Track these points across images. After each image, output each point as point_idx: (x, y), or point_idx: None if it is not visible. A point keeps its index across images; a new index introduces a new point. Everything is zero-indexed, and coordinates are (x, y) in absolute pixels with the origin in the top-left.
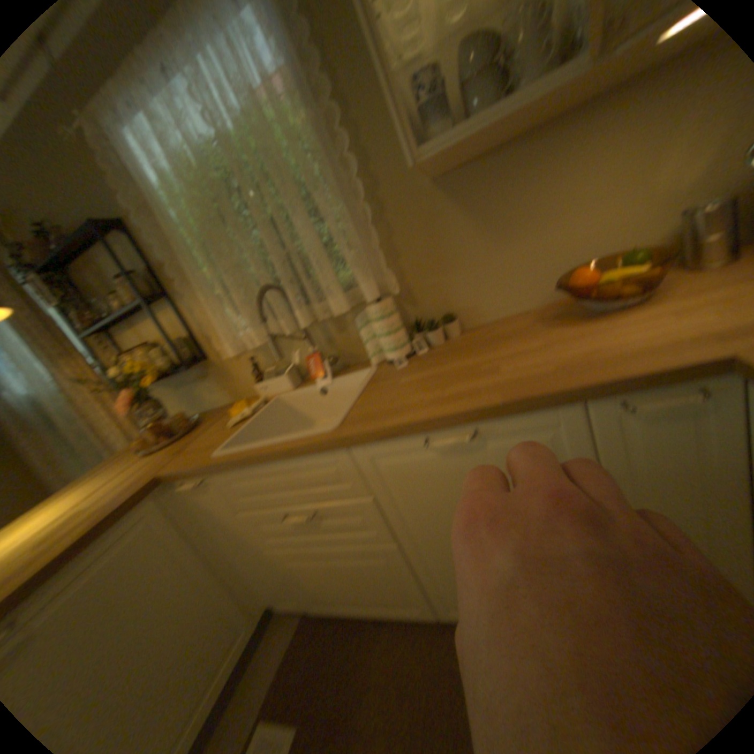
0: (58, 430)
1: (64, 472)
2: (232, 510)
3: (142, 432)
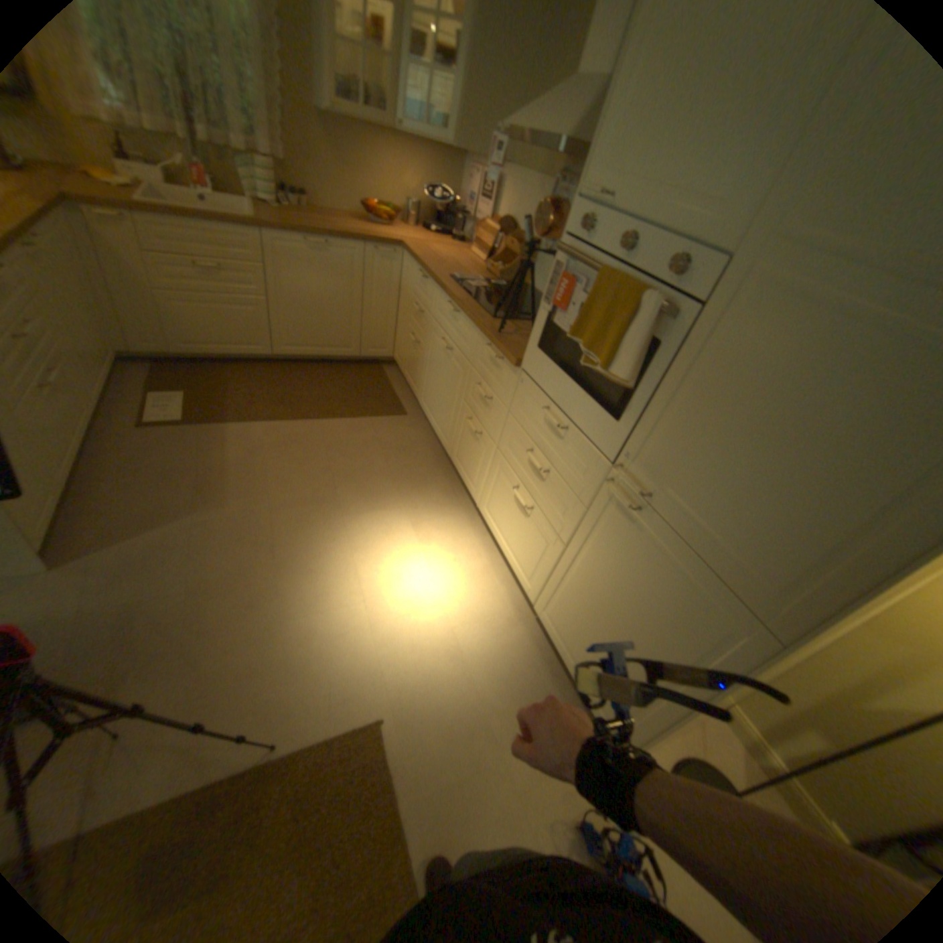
0: None
1: None
2: (143, 246)
3: None
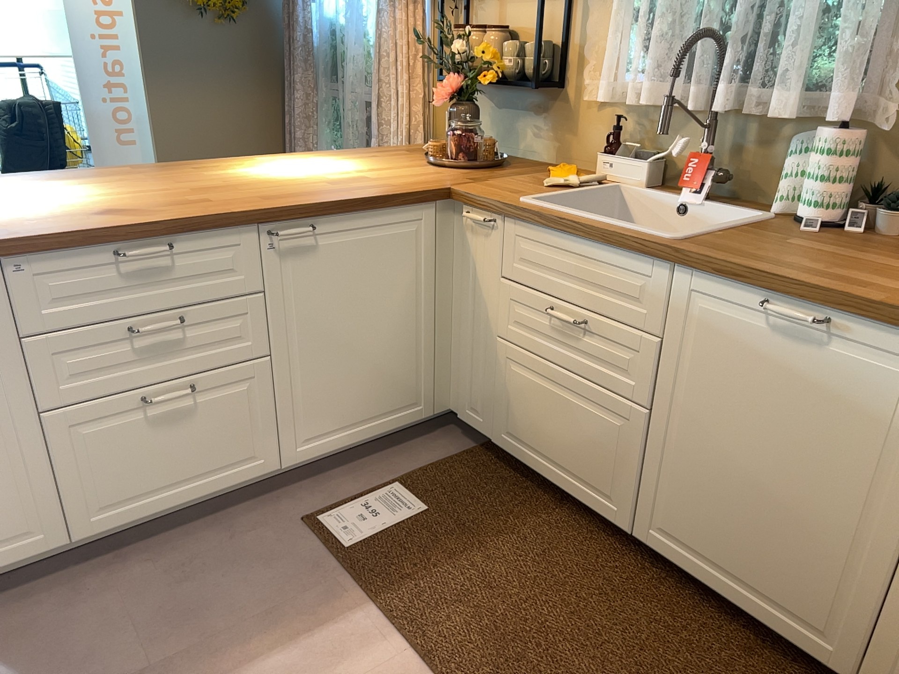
0: (345, 81)
1: (319, 136)
2: (503, 267)
3: (452, 133)
